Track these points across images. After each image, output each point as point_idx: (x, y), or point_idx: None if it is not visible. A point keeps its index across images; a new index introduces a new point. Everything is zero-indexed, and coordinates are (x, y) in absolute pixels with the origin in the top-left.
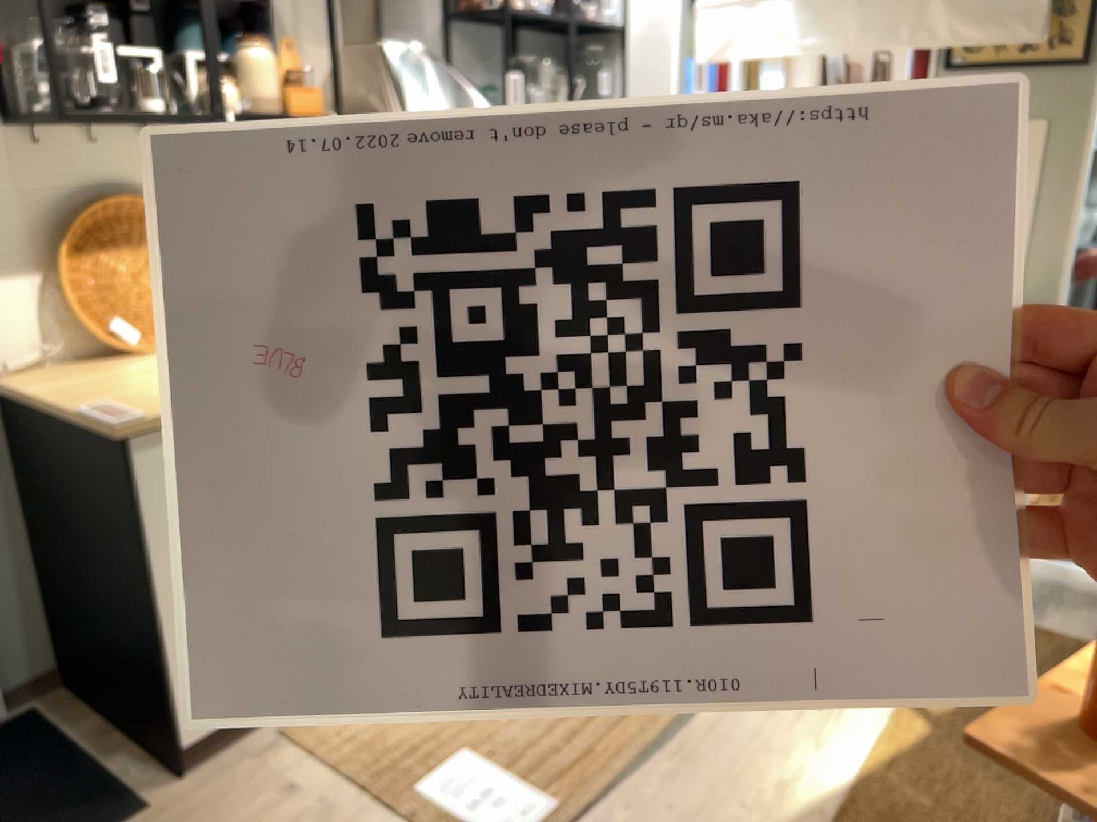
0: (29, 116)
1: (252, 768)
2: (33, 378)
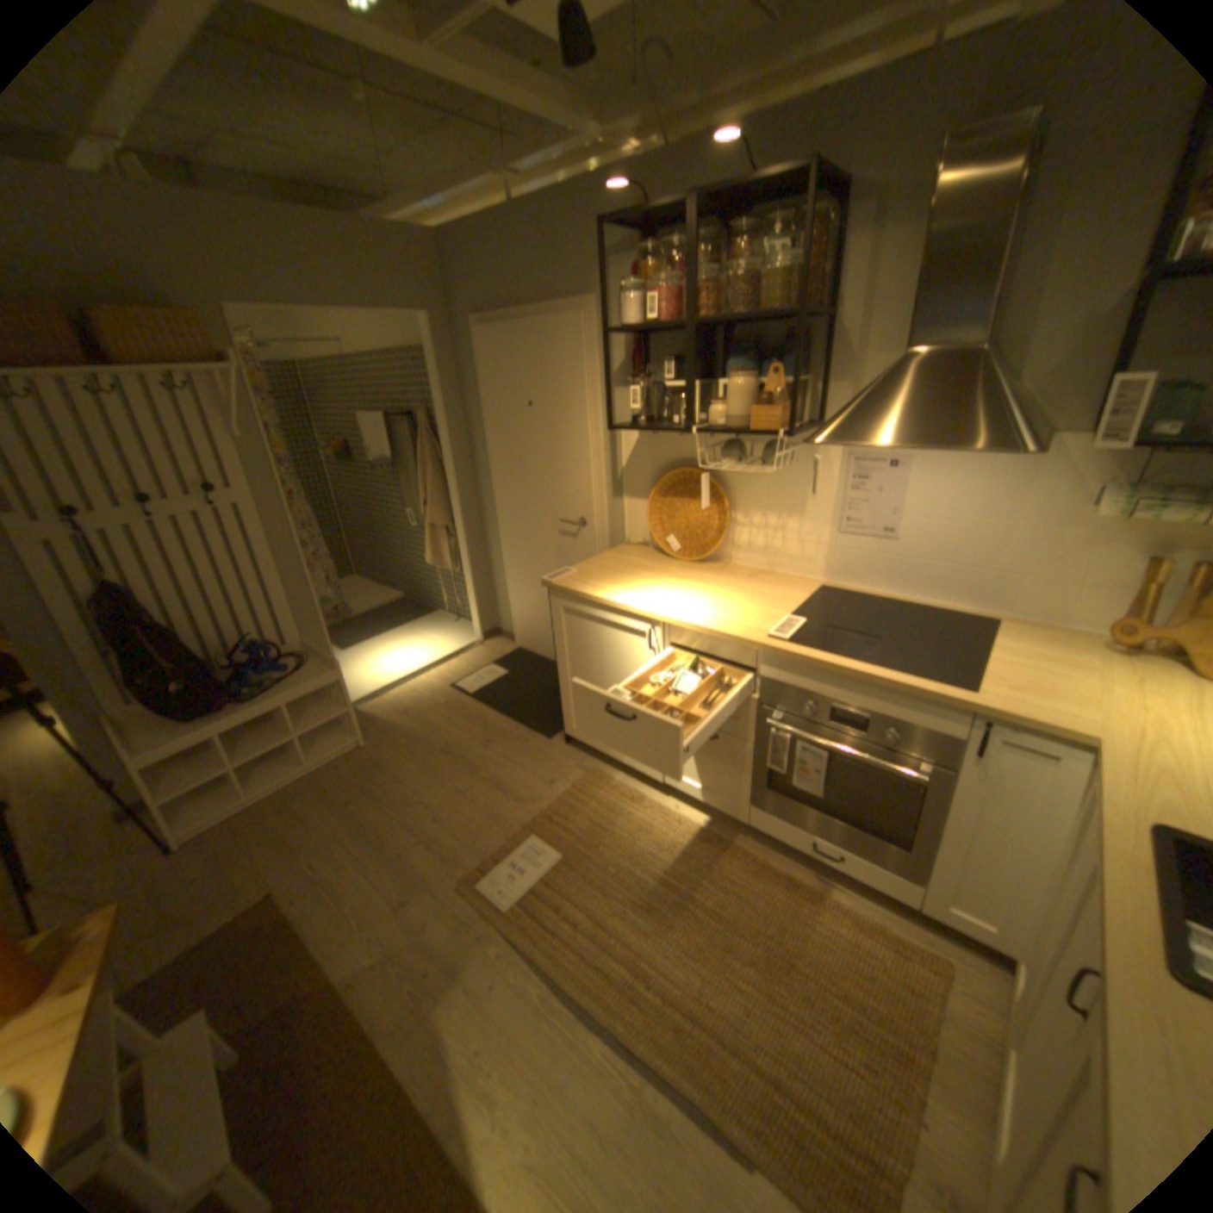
0: (655, 420)
1: (570, 765)
2: (628, 549)
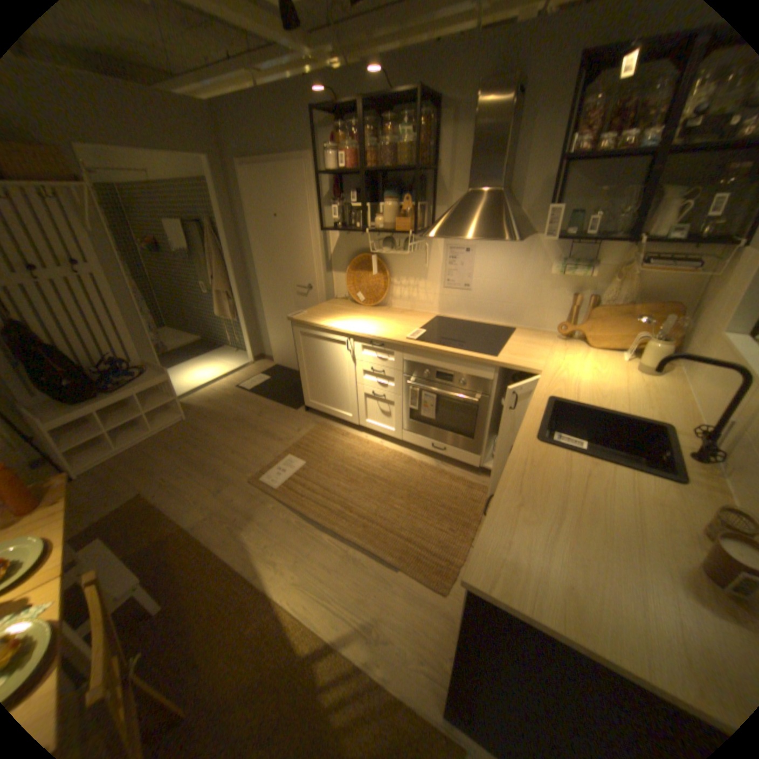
0: (347, 226)
1: (308, 421)
2: (336, 301)
